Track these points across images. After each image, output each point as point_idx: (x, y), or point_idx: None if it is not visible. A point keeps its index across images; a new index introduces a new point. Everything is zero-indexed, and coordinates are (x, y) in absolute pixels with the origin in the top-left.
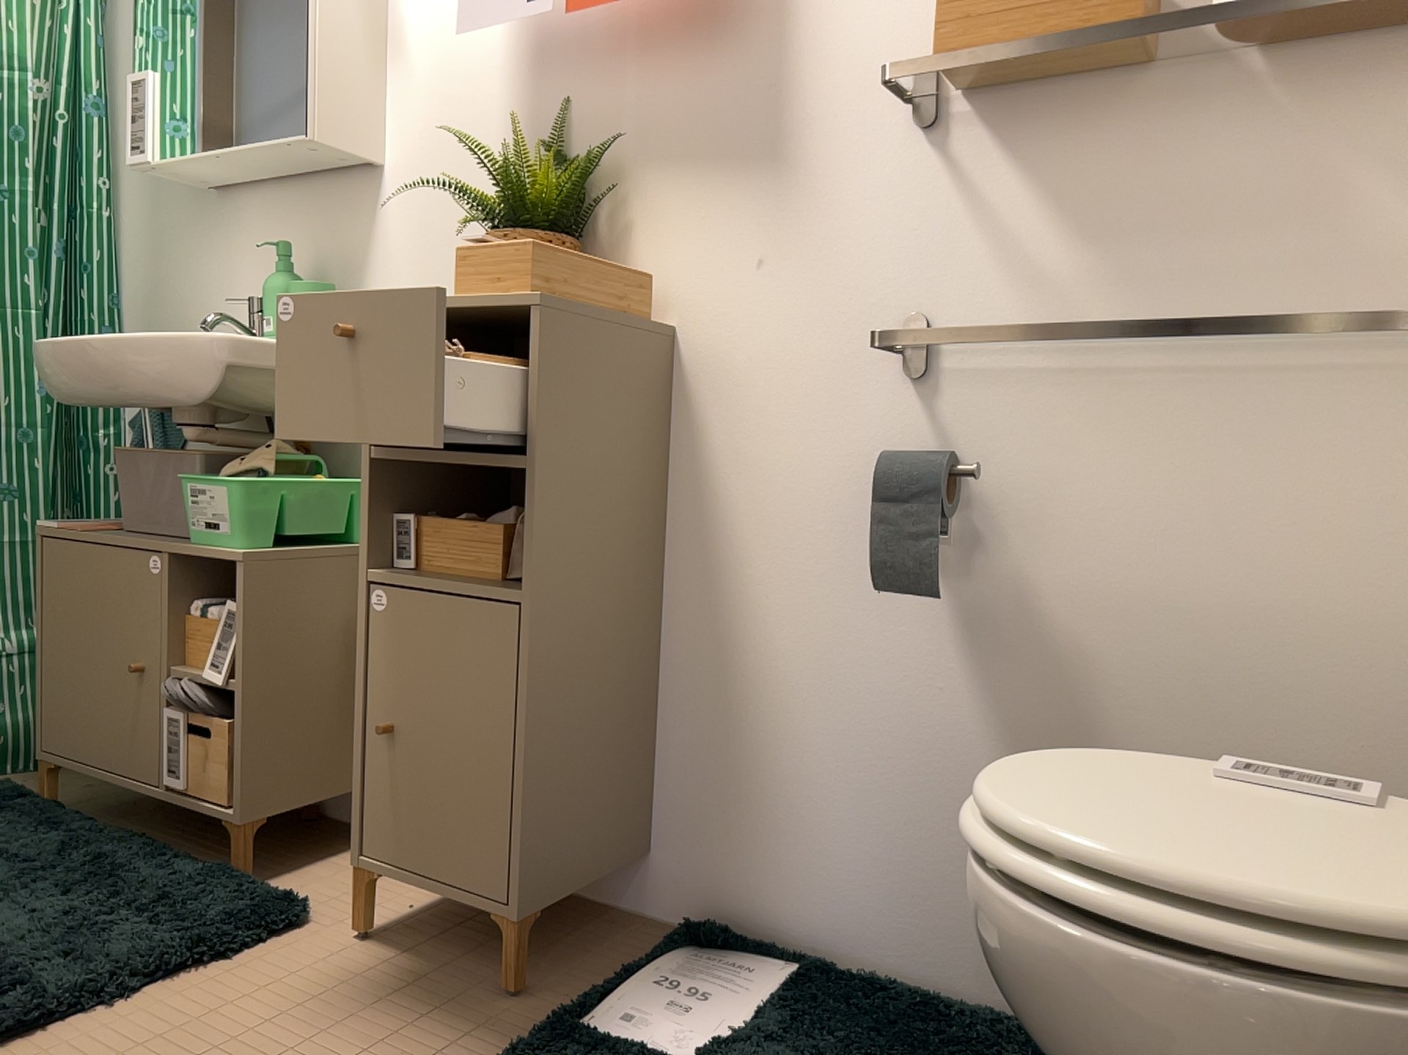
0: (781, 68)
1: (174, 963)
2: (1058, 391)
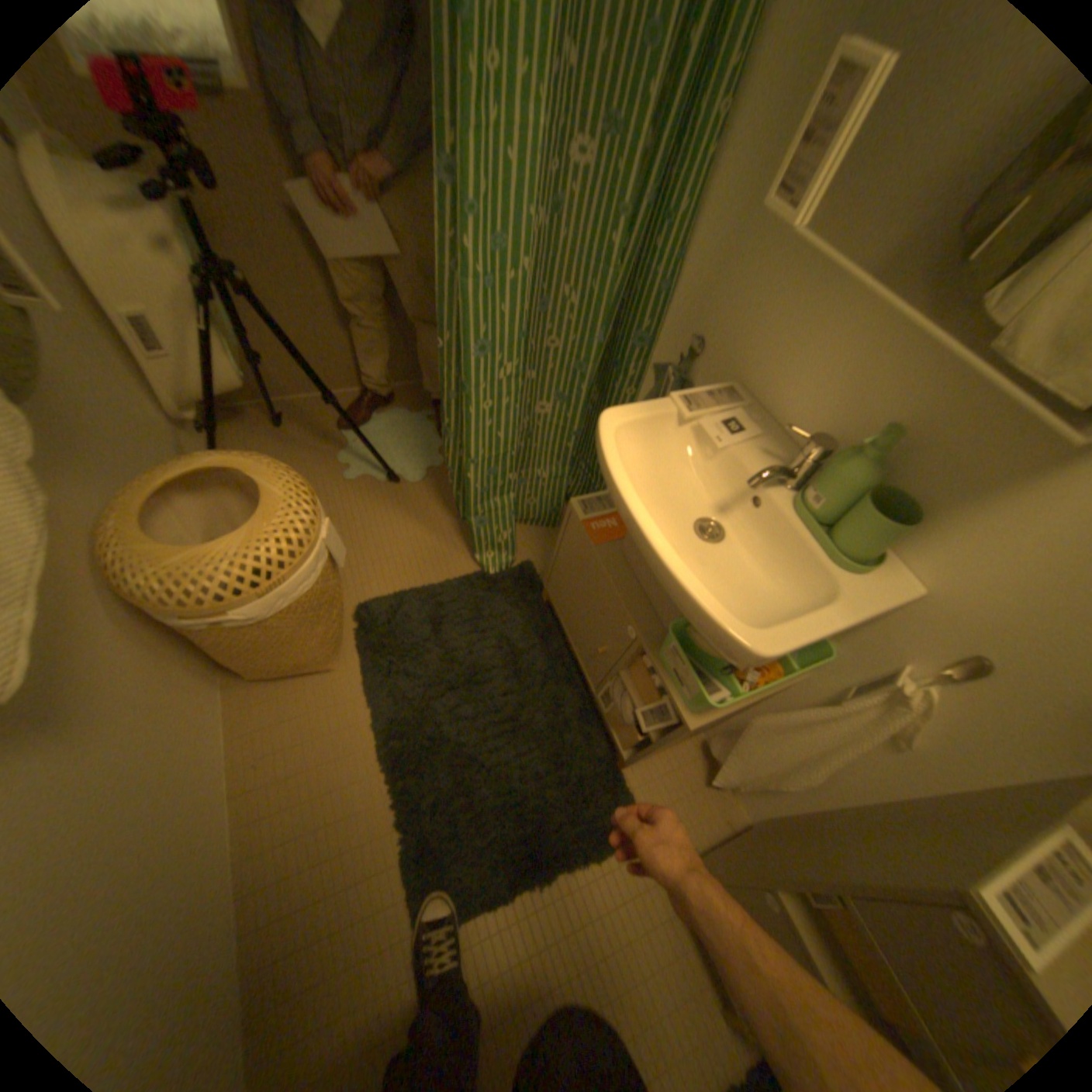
0: None
1: (577, 875)
2: None
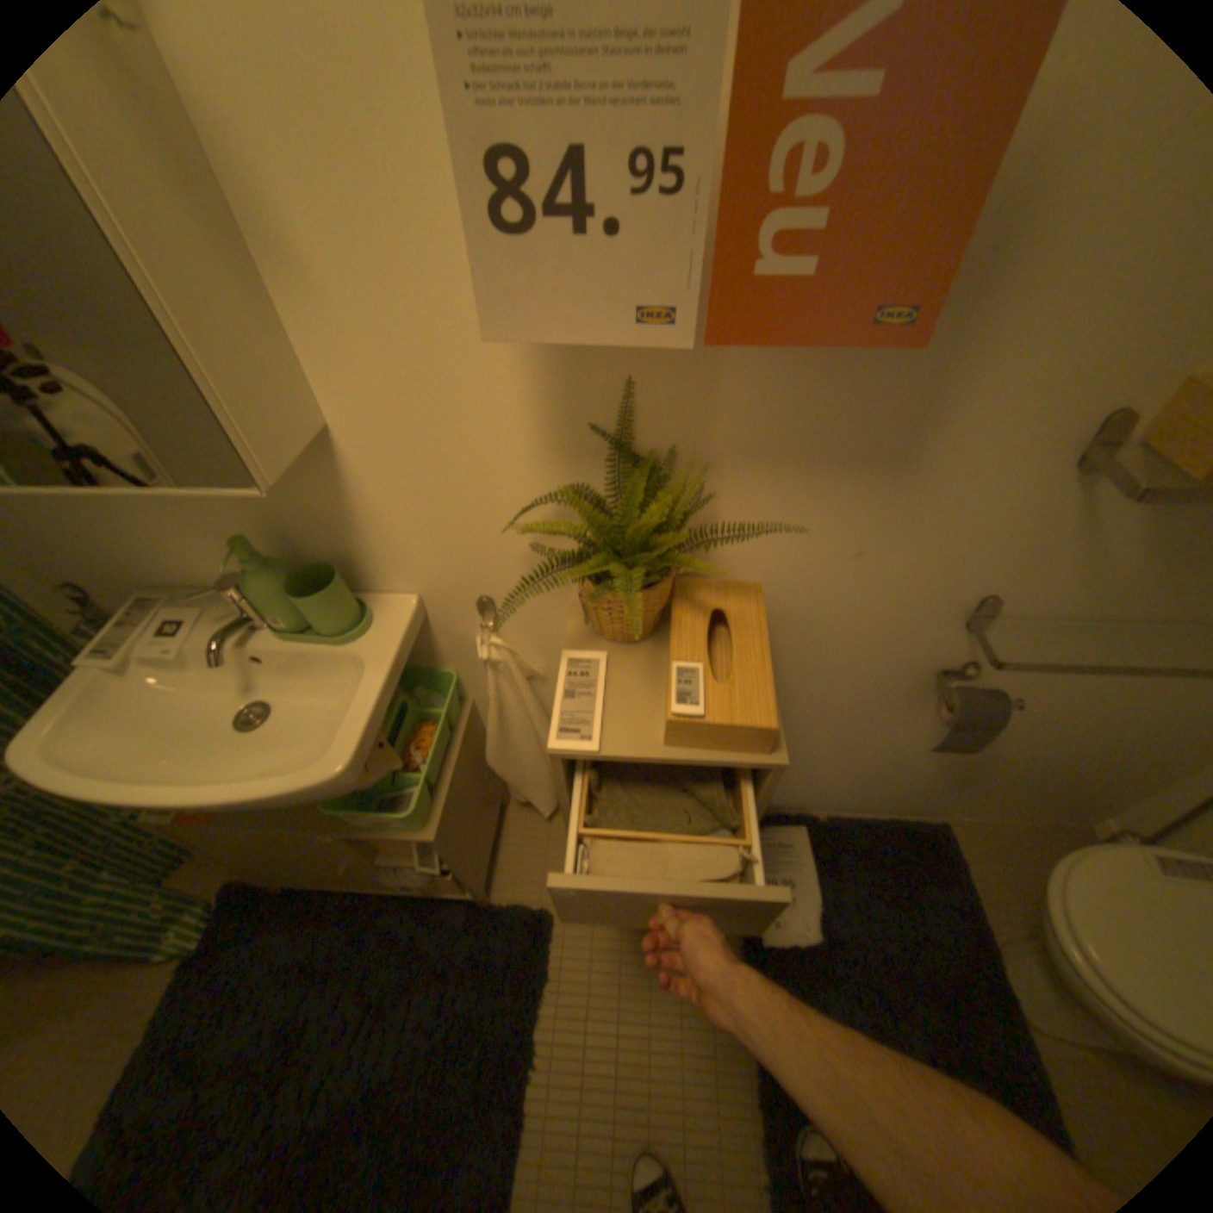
0: (949, 380)
1: (537, 1019)
2: (1075, 635)
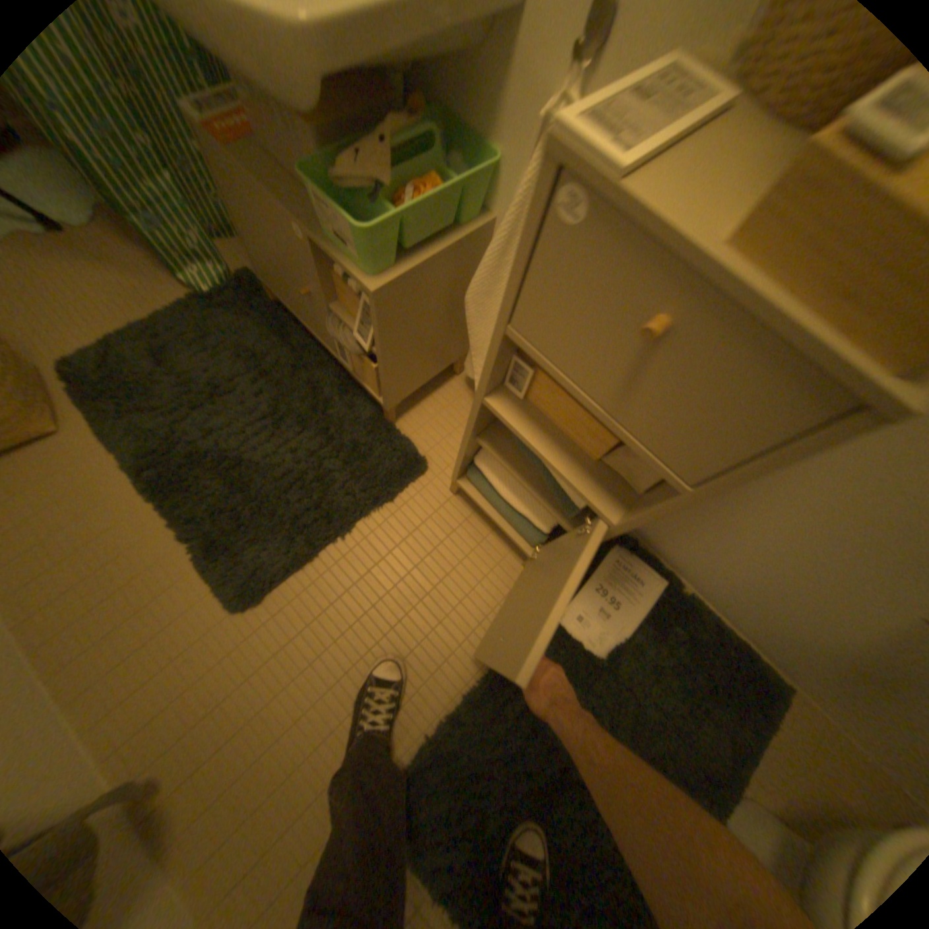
0: None
1: (370, 514)
2: None
